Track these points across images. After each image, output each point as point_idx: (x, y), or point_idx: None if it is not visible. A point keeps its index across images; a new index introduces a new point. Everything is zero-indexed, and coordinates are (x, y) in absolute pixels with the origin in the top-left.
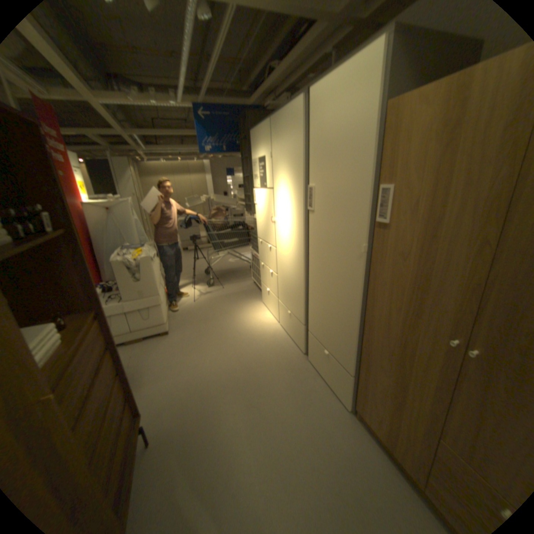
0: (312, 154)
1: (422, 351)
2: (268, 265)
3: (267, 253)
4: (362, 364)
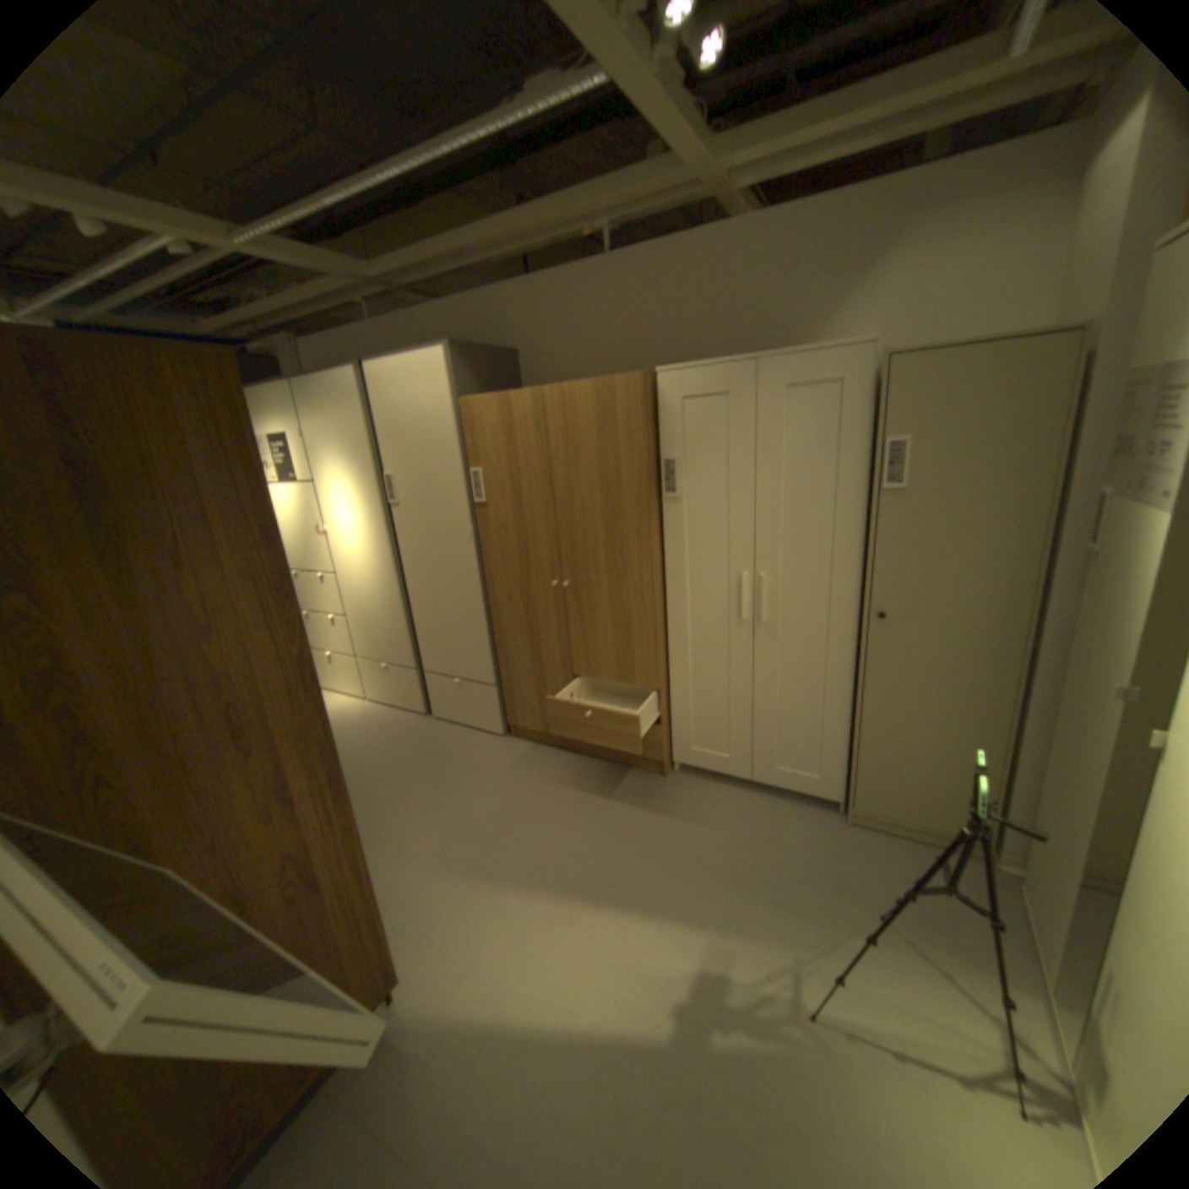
0: (383, 438)
1: (540, 608)
2: (321, 611)
3: (316, 591)
4: (500, 661)
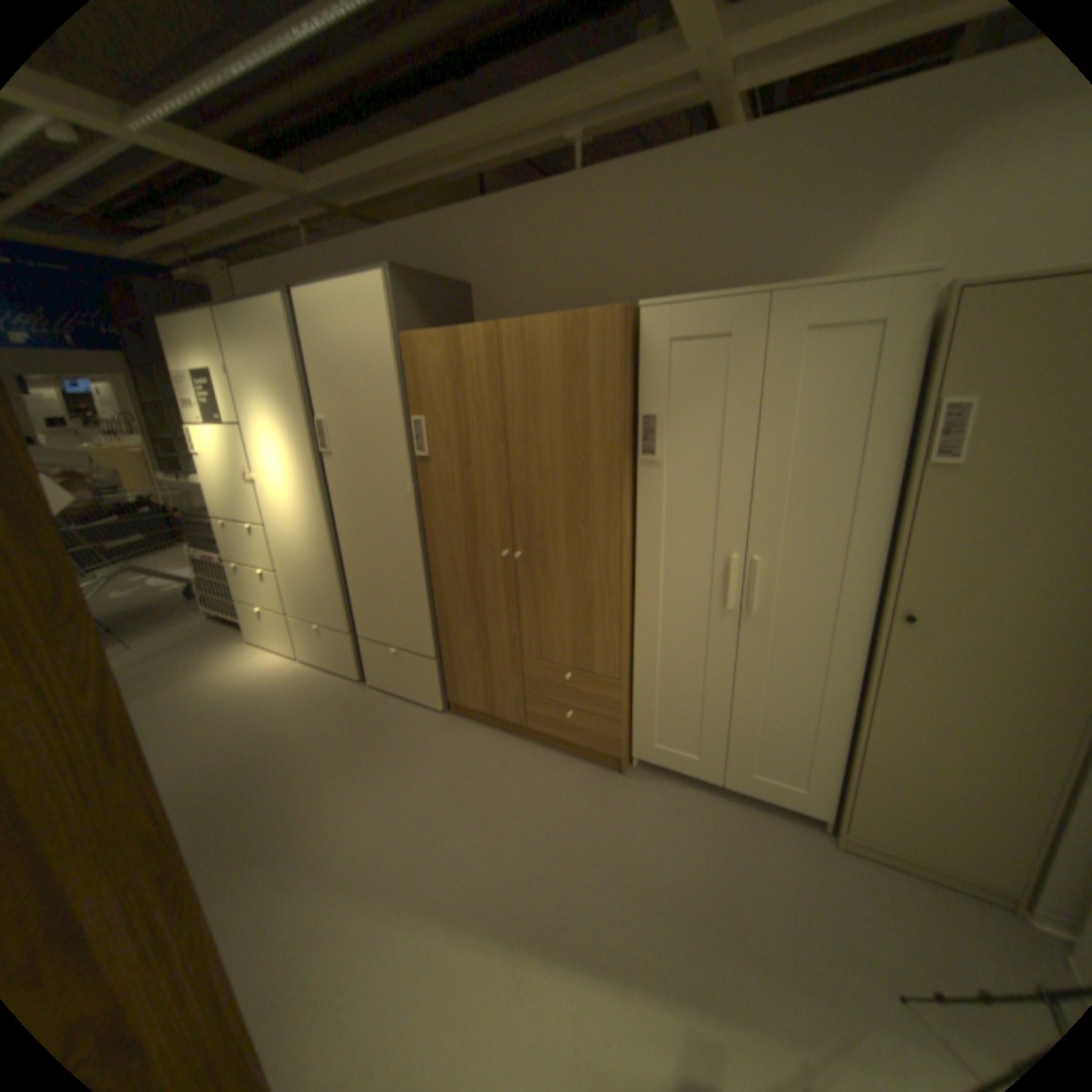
0: (313, 377)
1: (487, 579)
2: (249, 565)
3: (243, 544)
4: (440, 634)
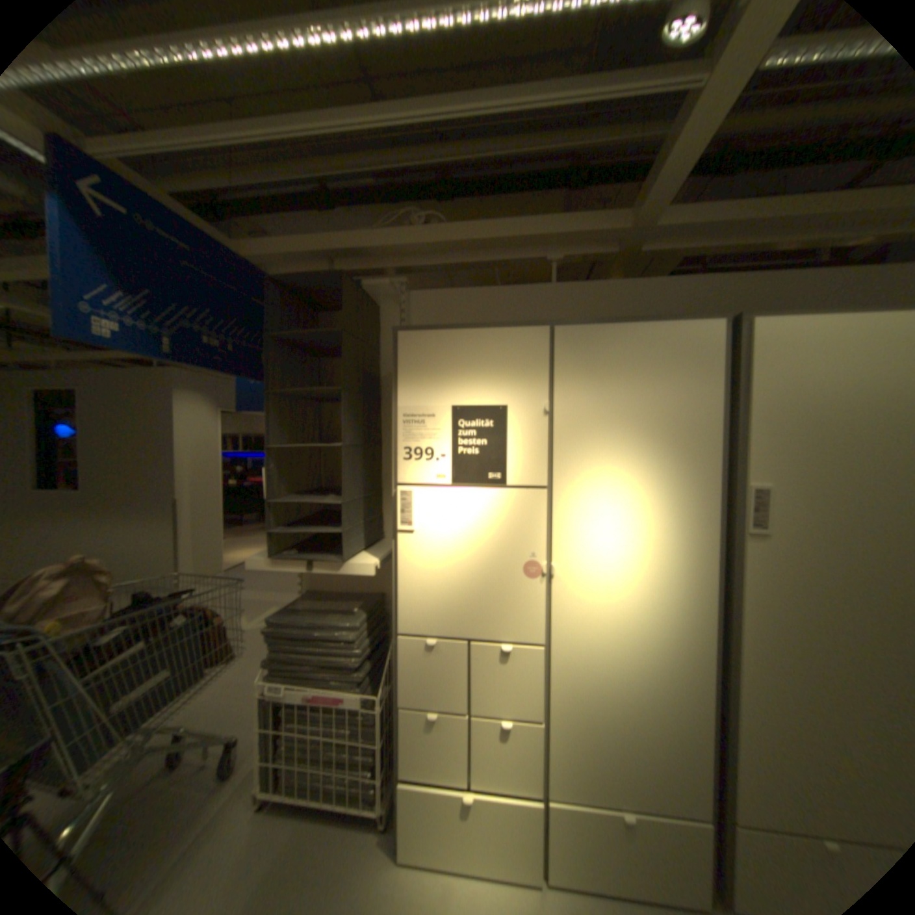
0: (764, 429)
1: None
2: (473, 712)
3: (473, 675)
4: None
